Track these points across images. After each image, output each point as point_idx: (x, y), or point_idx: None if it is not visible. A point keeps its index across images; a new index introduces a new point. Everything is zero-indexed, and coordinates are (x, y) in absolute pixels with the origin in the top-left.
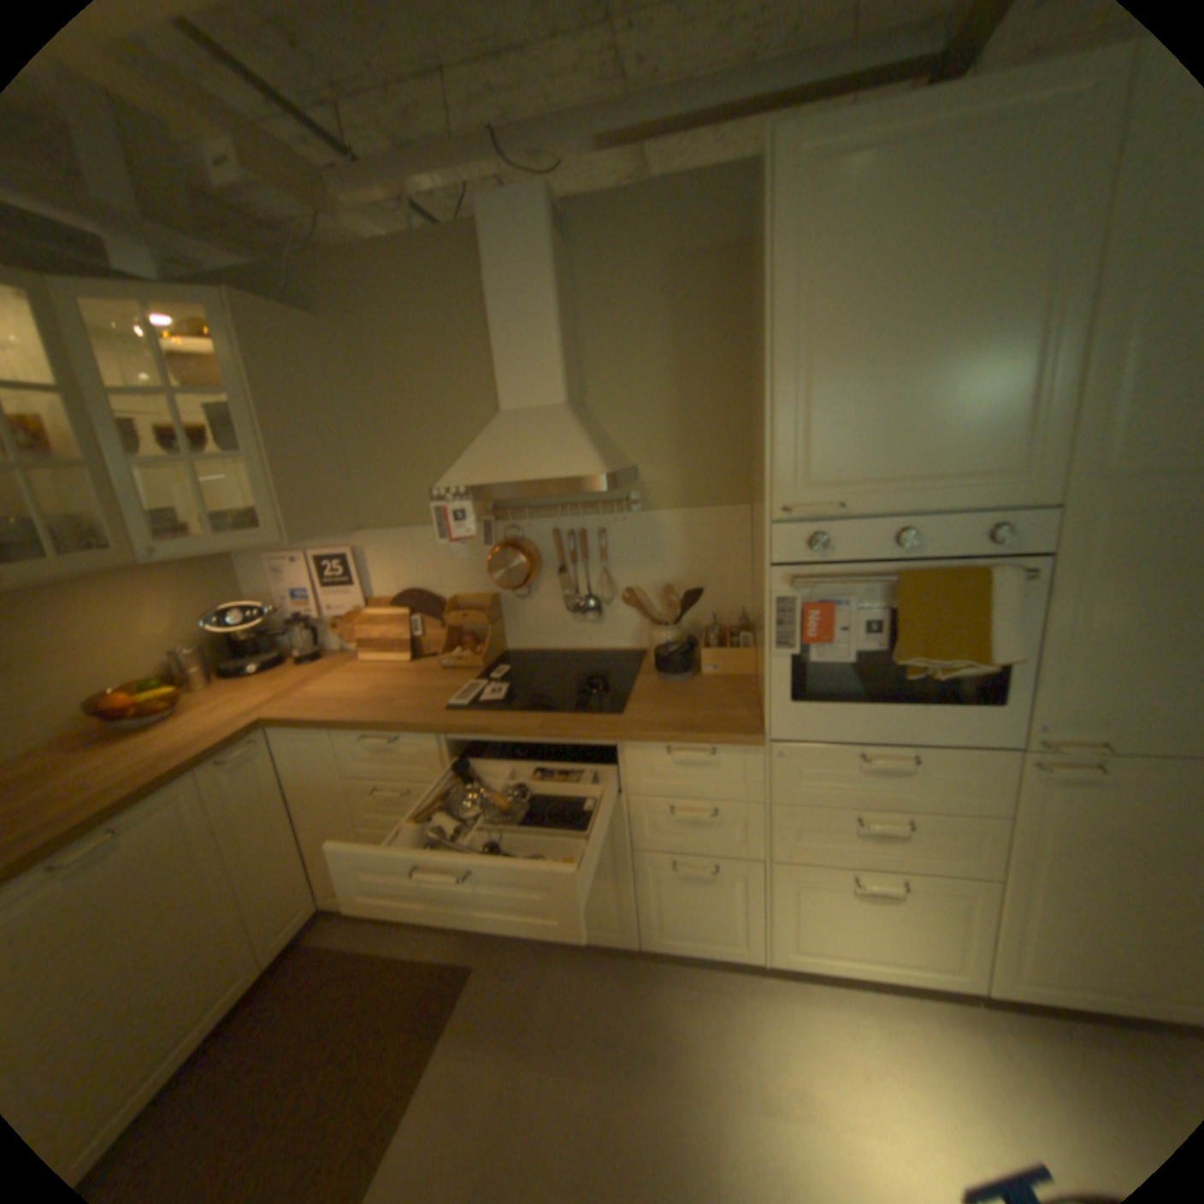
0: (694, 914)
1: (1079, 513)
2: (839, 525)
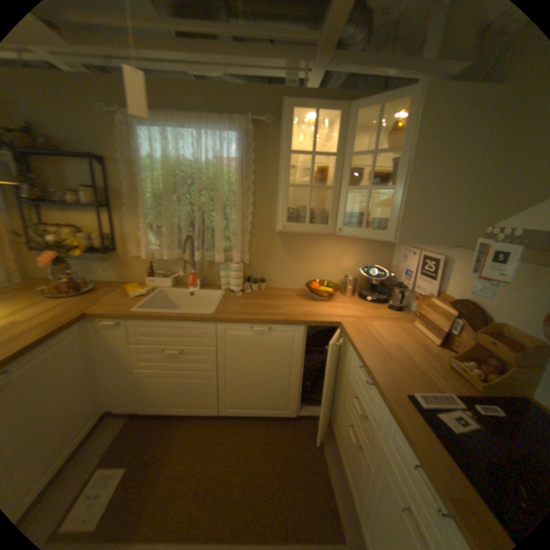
0: None
1: None
2: None
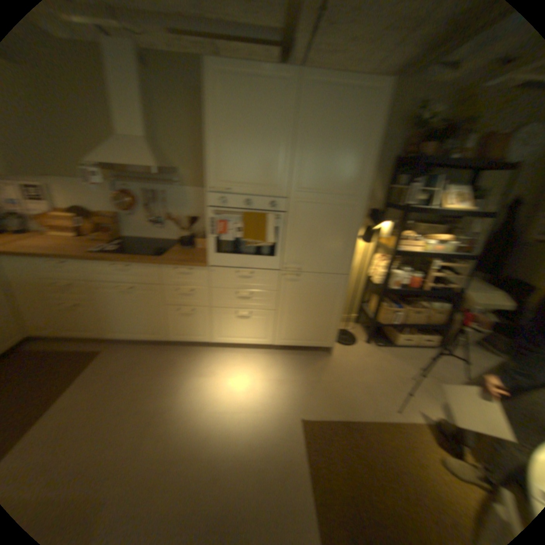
0: (188, 326)
1: (292, 201)
2: (230, 196)
